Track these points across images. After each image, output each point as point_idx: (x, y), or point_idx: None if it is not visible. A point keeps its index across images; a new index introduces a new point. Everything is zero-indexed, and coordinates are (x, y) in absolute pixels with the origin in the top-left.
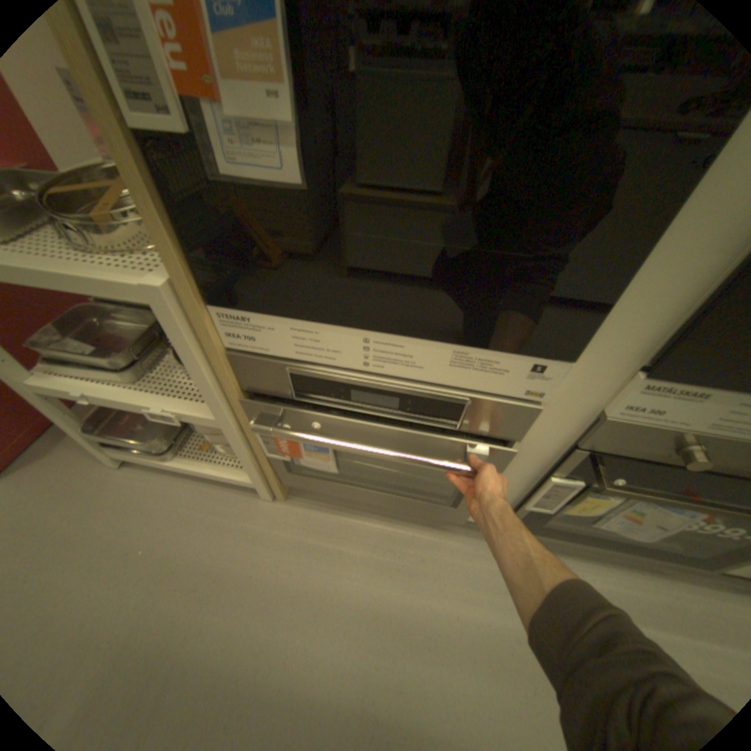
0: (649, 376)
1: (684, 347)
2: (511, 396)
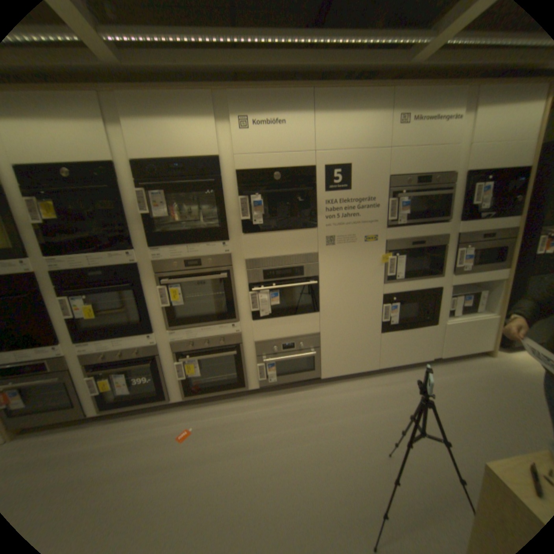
0: (73, 346)
1: (71, 339)
2: (54, 359)
